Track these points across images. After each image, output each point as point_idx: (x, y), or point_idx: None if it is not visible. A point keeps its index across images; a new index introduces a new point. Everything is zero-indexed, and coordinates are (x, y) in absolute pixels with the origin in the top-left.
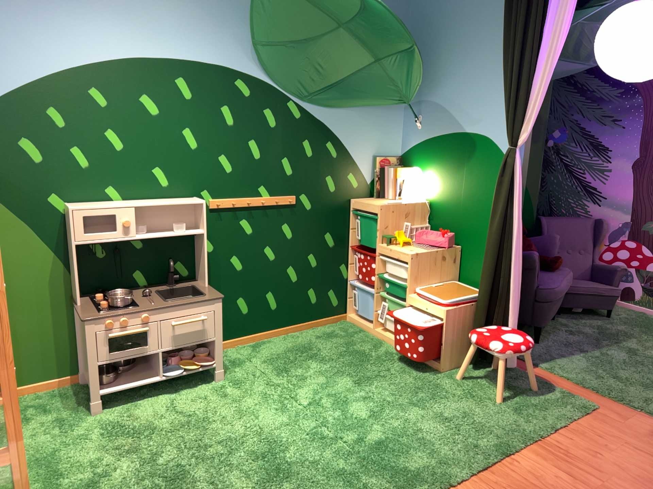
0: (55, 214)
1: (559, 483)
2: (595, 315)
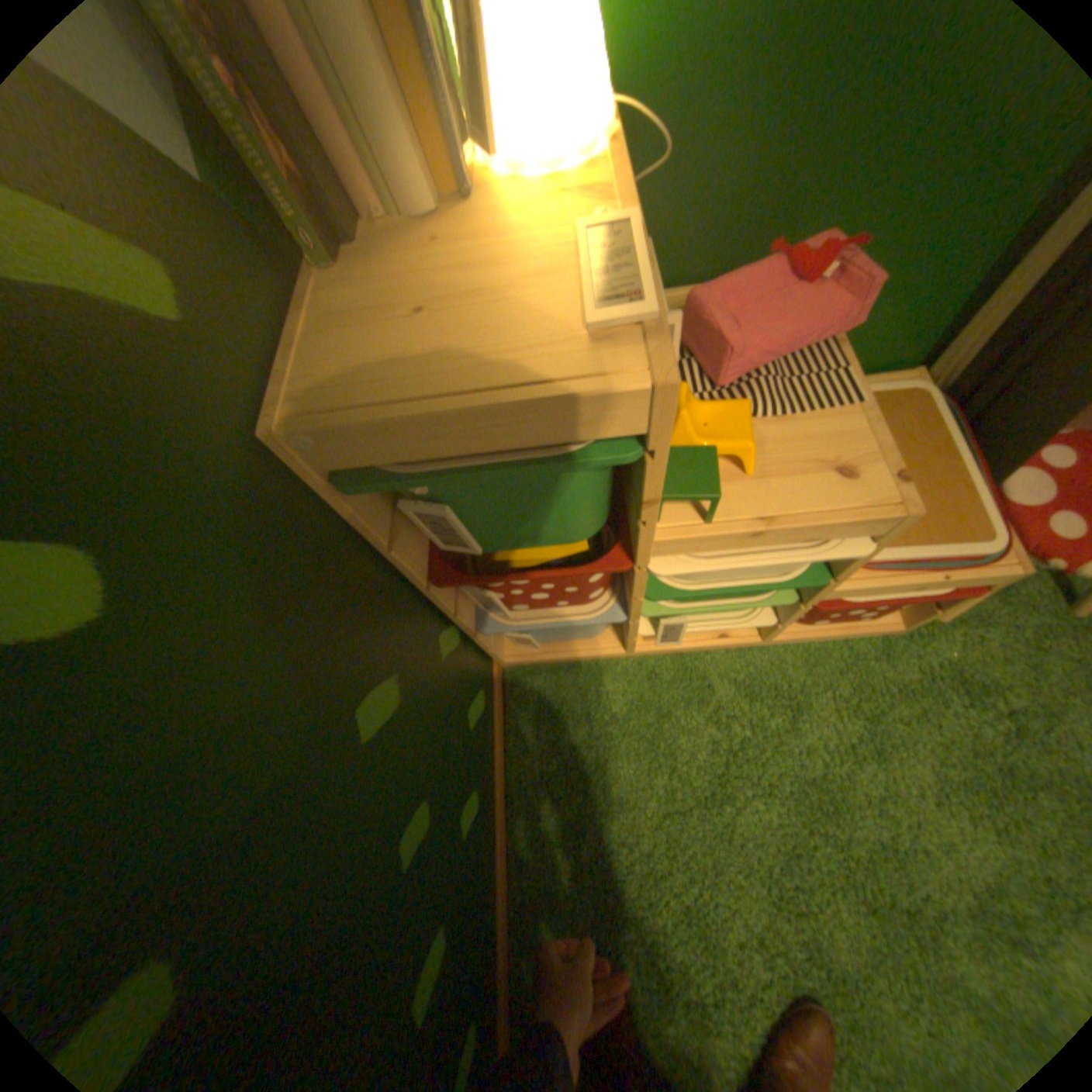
0: None
1: None
2: None
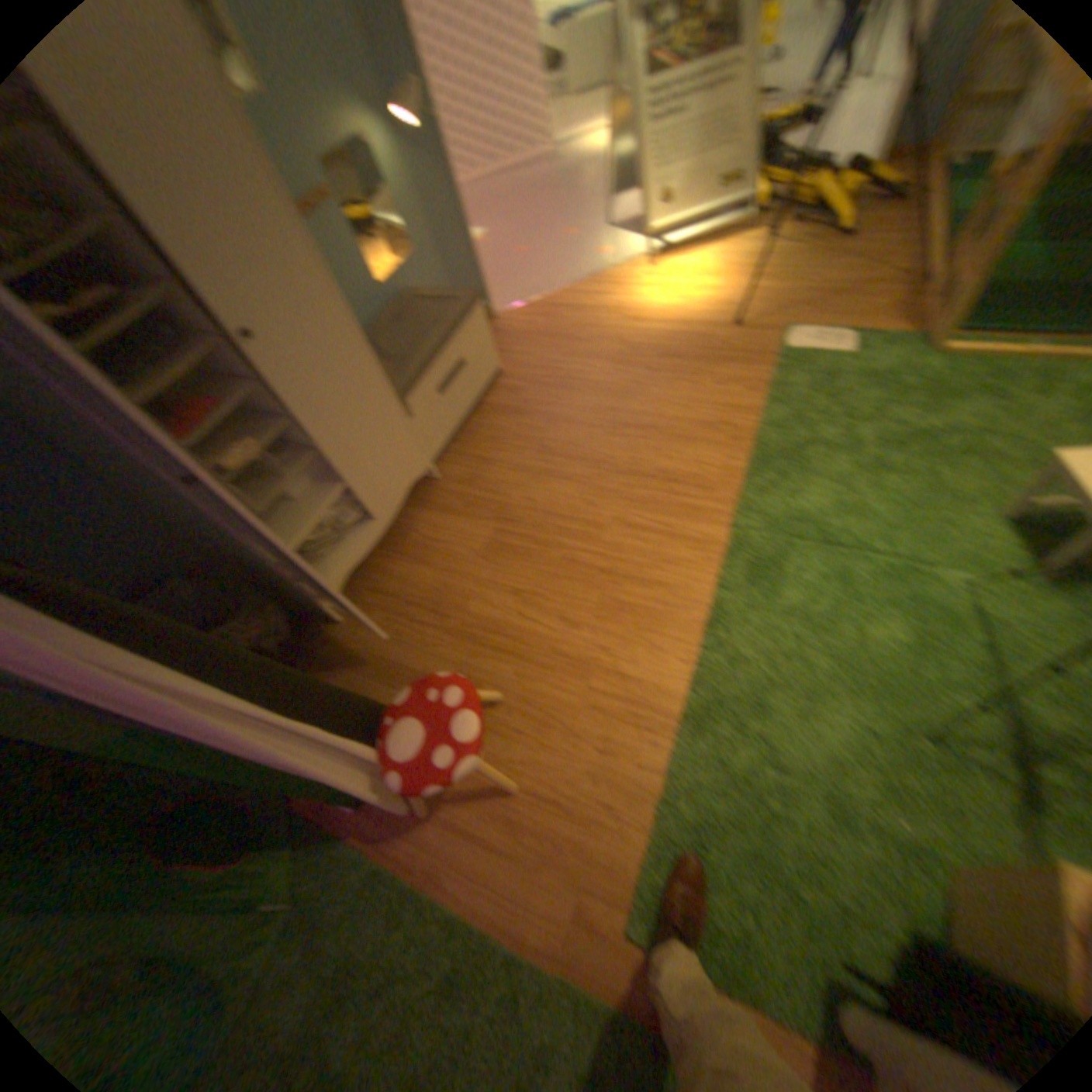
0: None
1: (624, 654)
2: None
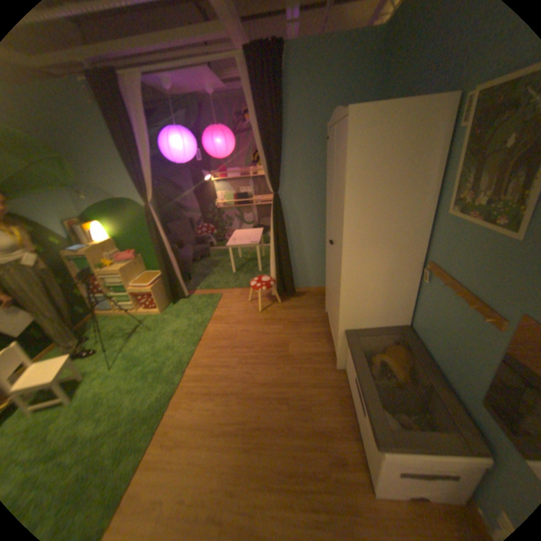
0: None
1: (224, 328)
2: (205, 258)
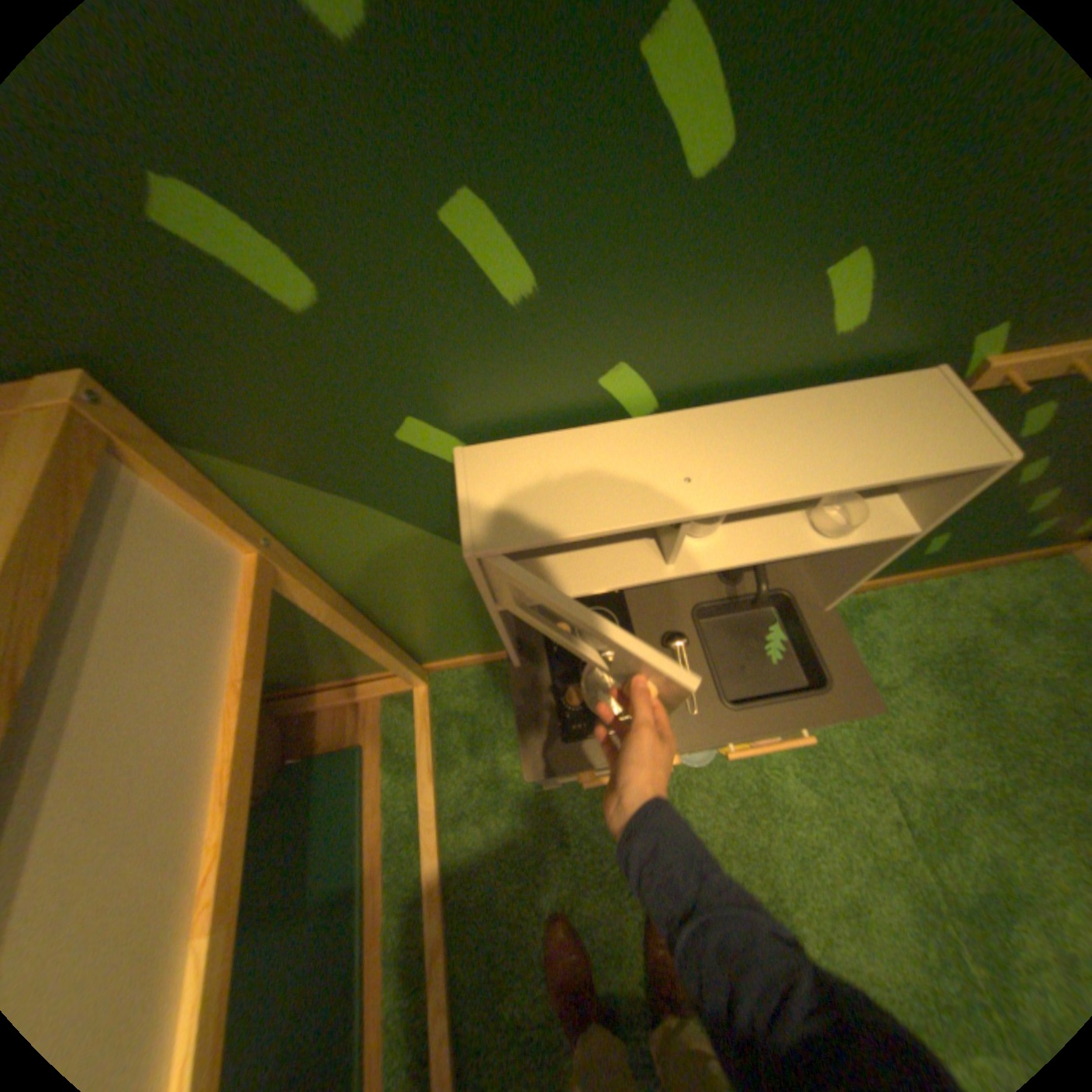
0: (432, 471)
1: None
2: None
